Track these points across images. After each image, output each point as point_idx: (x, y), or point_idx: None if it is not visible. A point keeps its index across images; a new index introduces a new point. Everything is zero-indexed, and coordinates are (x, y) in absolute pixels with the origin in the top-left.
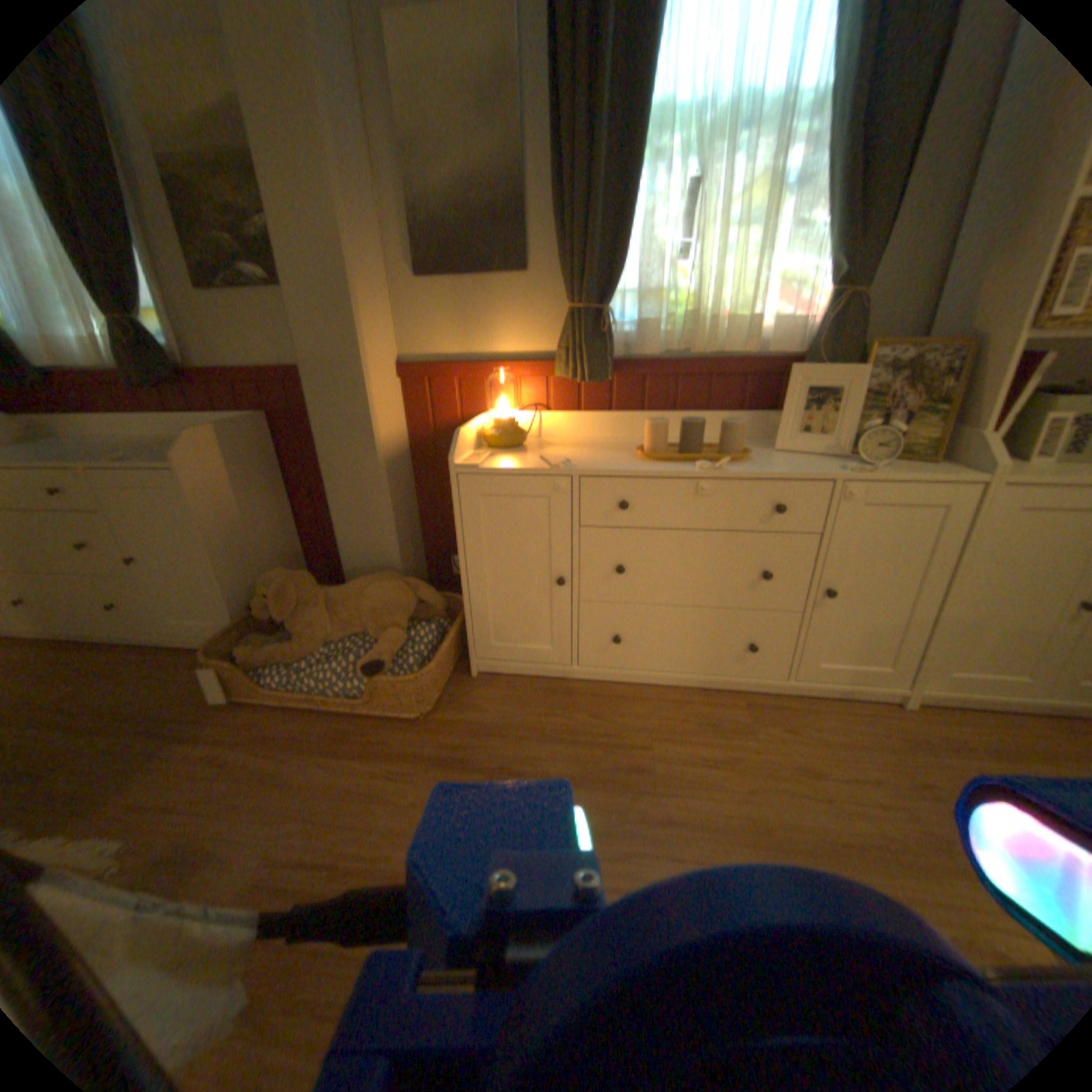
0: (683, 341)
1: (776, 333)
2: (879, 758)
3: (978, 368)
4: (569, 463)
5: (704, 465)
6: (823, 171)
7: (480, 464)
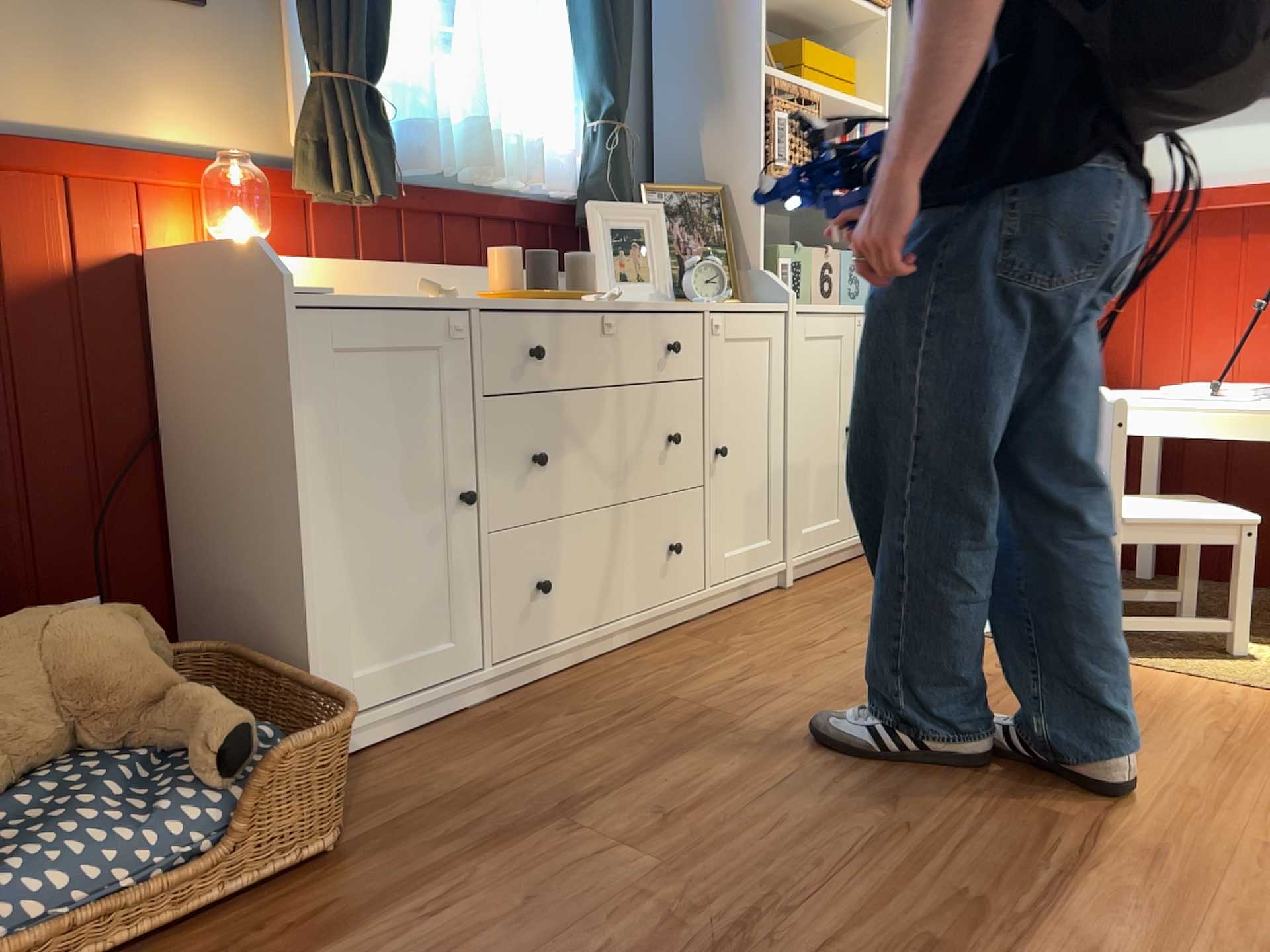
0: (457, 161)
1: (540, 169)
2: (821, 618)
3: (729, 215)
4: (454, 292)
5: (597, 295)
6: None
7: (330, 289)
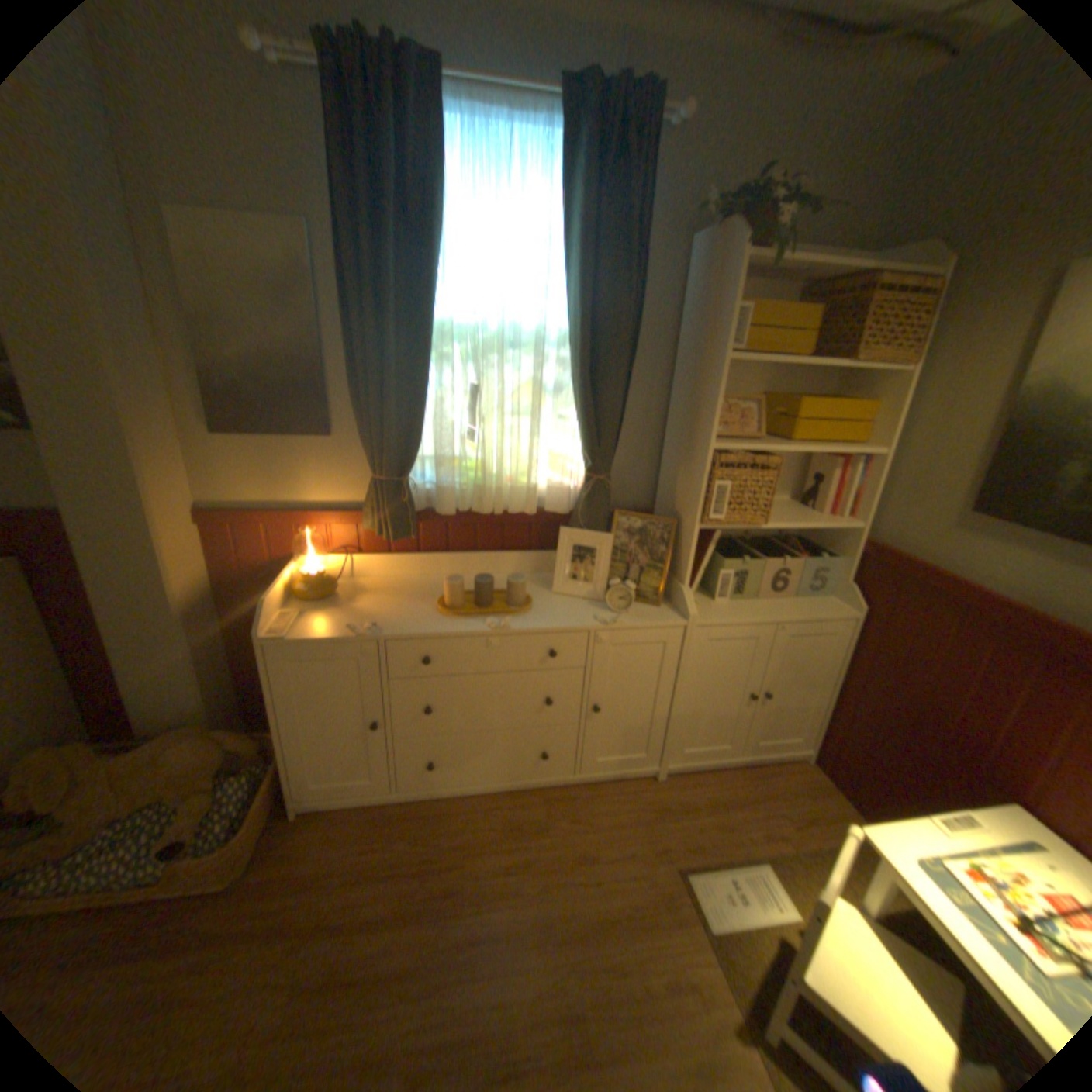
0: (475, 501)
1: (549, 495)
2: (636, 832)
3: (679, 538)
4: (373, 629)
5: (491, 623)
6: (569, 389)
7: (285, 635)
